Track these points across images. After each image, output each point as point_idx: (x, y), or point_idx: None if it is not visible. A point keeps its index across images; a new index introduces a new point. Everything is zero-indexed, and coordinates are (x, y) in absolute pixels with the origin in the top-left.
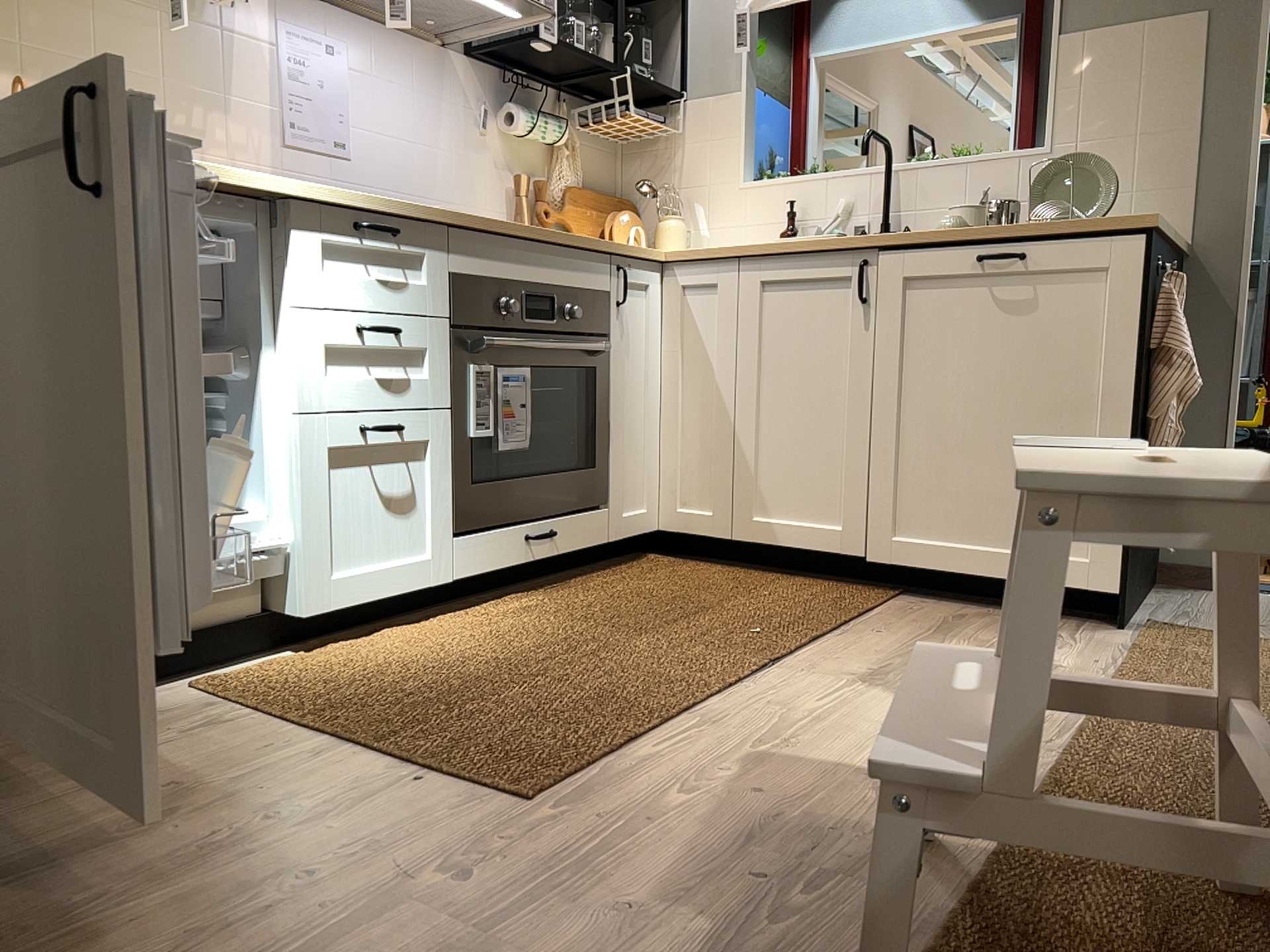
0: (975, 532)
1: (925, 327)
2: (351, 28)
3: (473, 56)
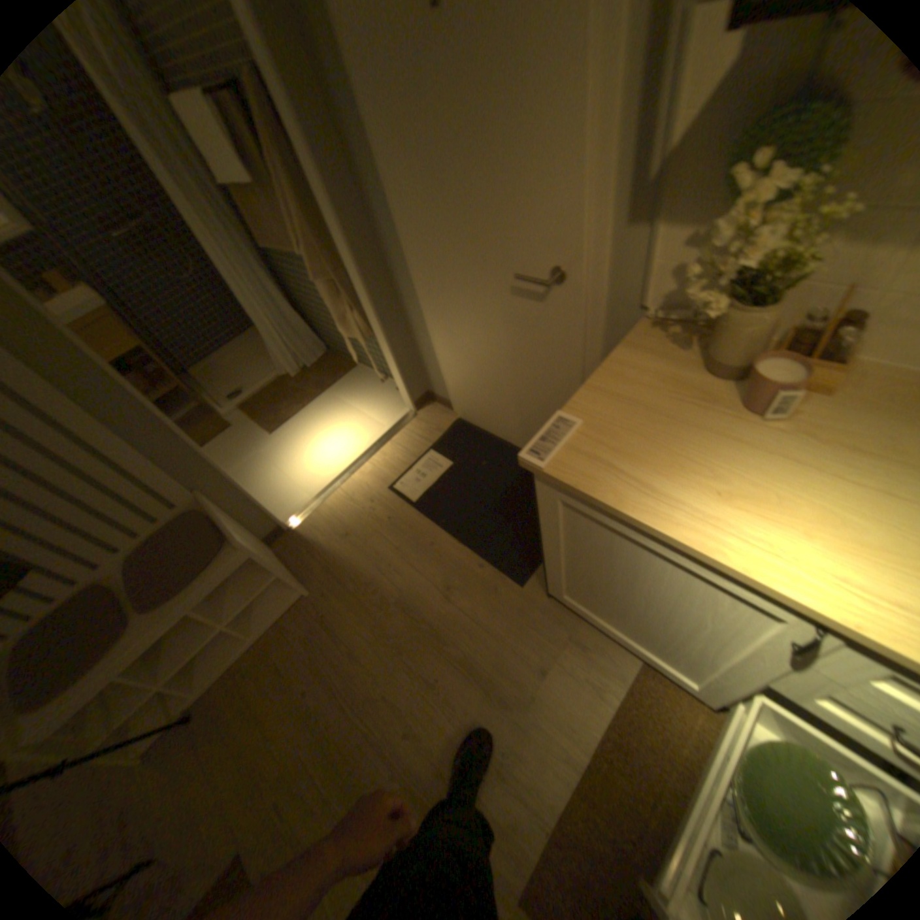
0: None
1: None
2: None
3: None
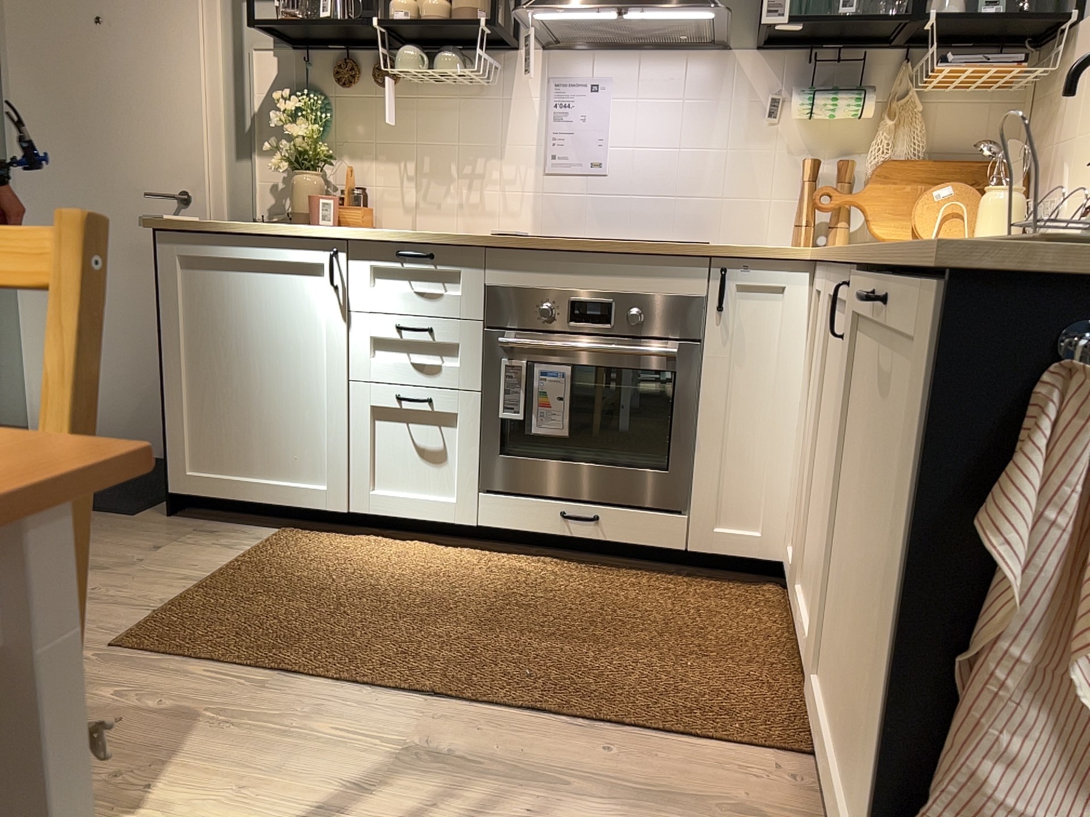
0: (836, 722)
1: (856, 399)
2: (613, 65)
3: (759, 51)
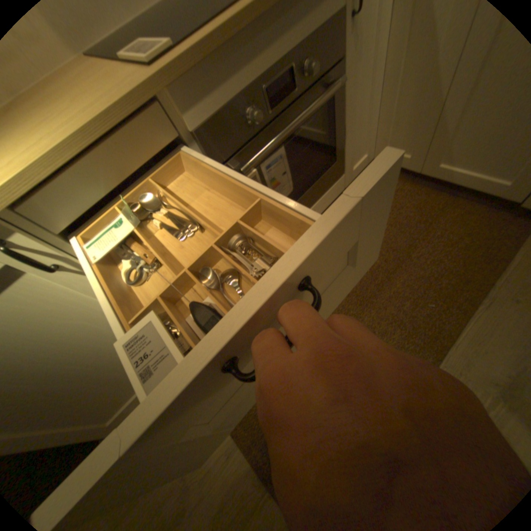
0: None
1: None
2: None
3: None
